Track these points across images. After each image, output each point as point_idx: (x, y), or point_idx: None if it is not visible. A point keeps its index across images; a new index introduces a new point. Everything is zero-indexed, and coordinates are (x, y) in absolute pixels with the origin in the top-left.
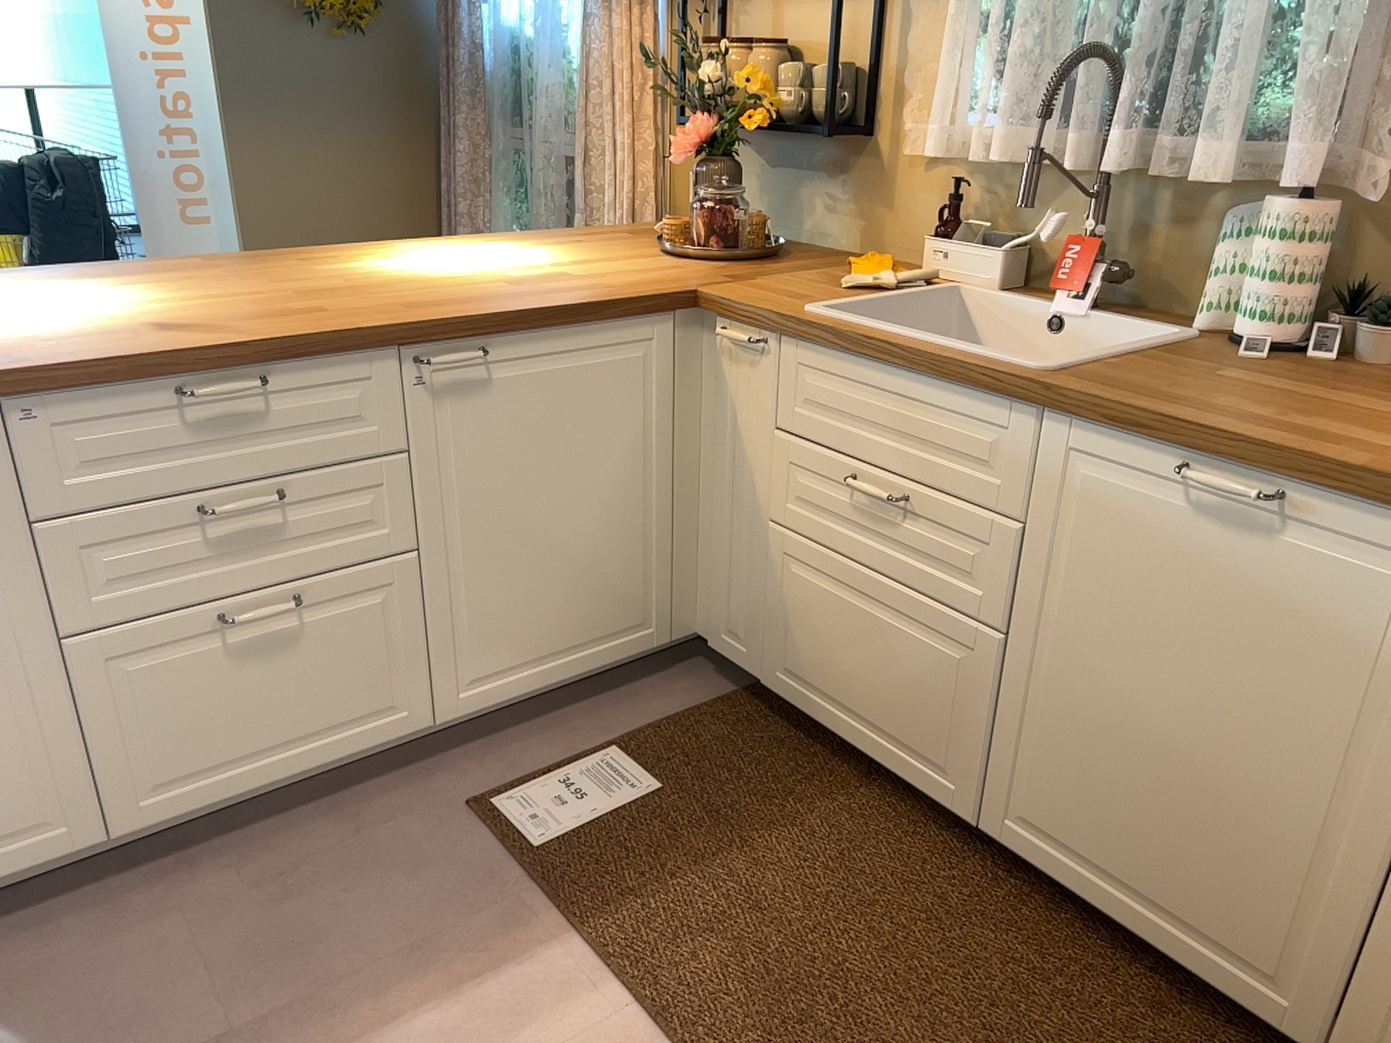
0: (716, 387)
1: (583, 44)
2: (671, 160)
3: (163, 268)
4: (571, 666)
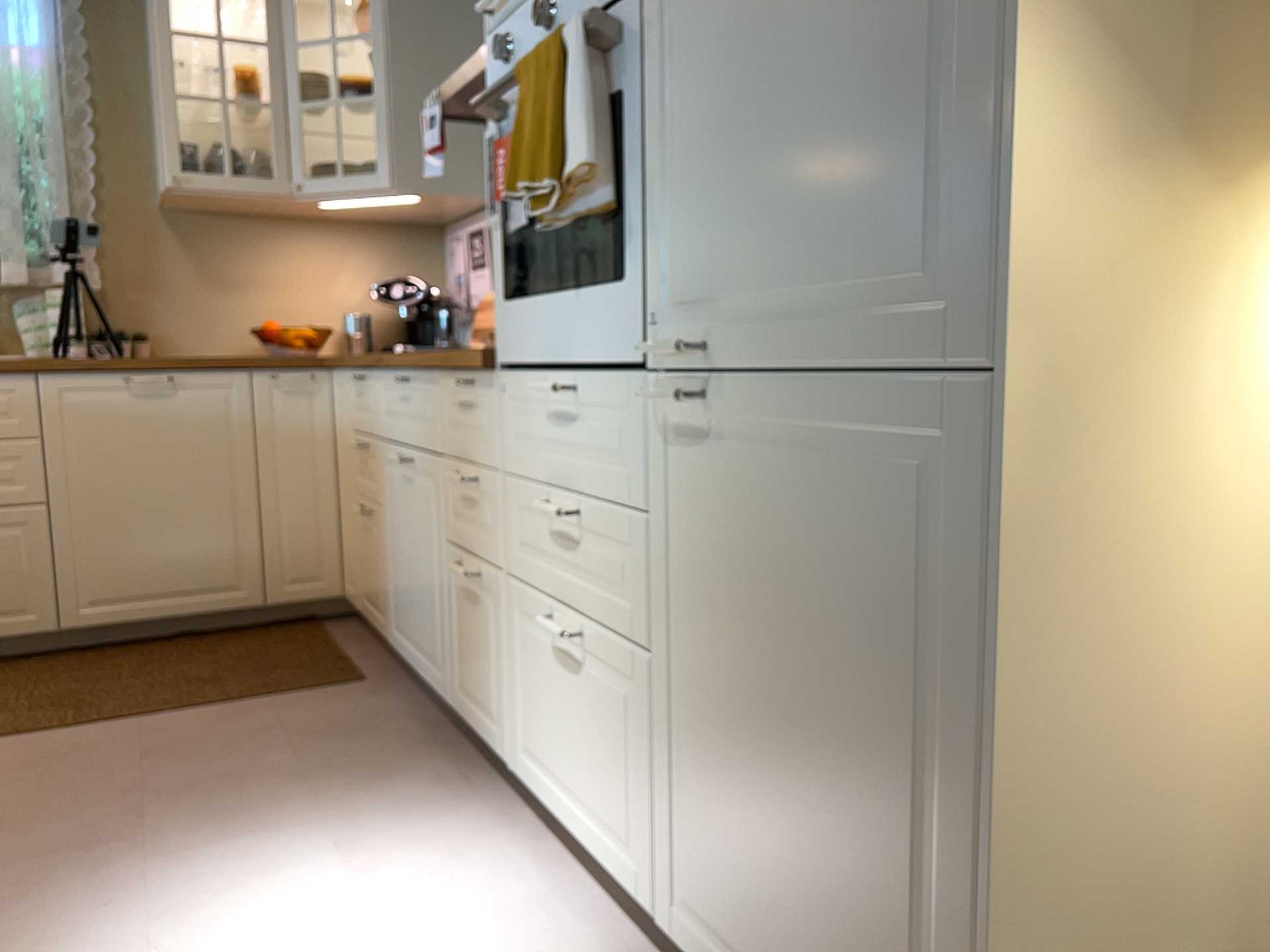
0: None
1: None
2: None
3: None
4: None
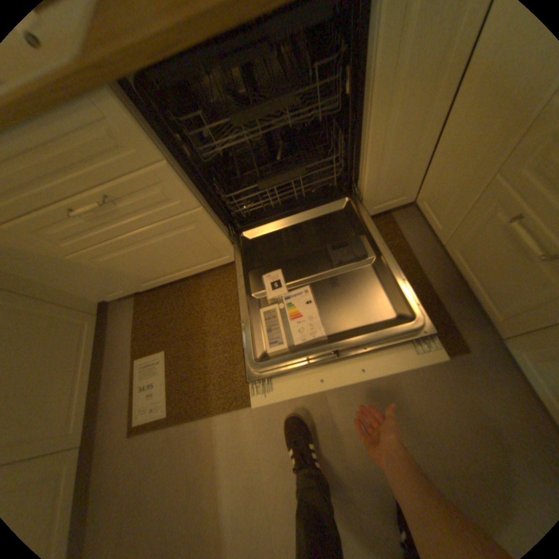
0: None
1: None
2: None
3: None
4: (83, 368)
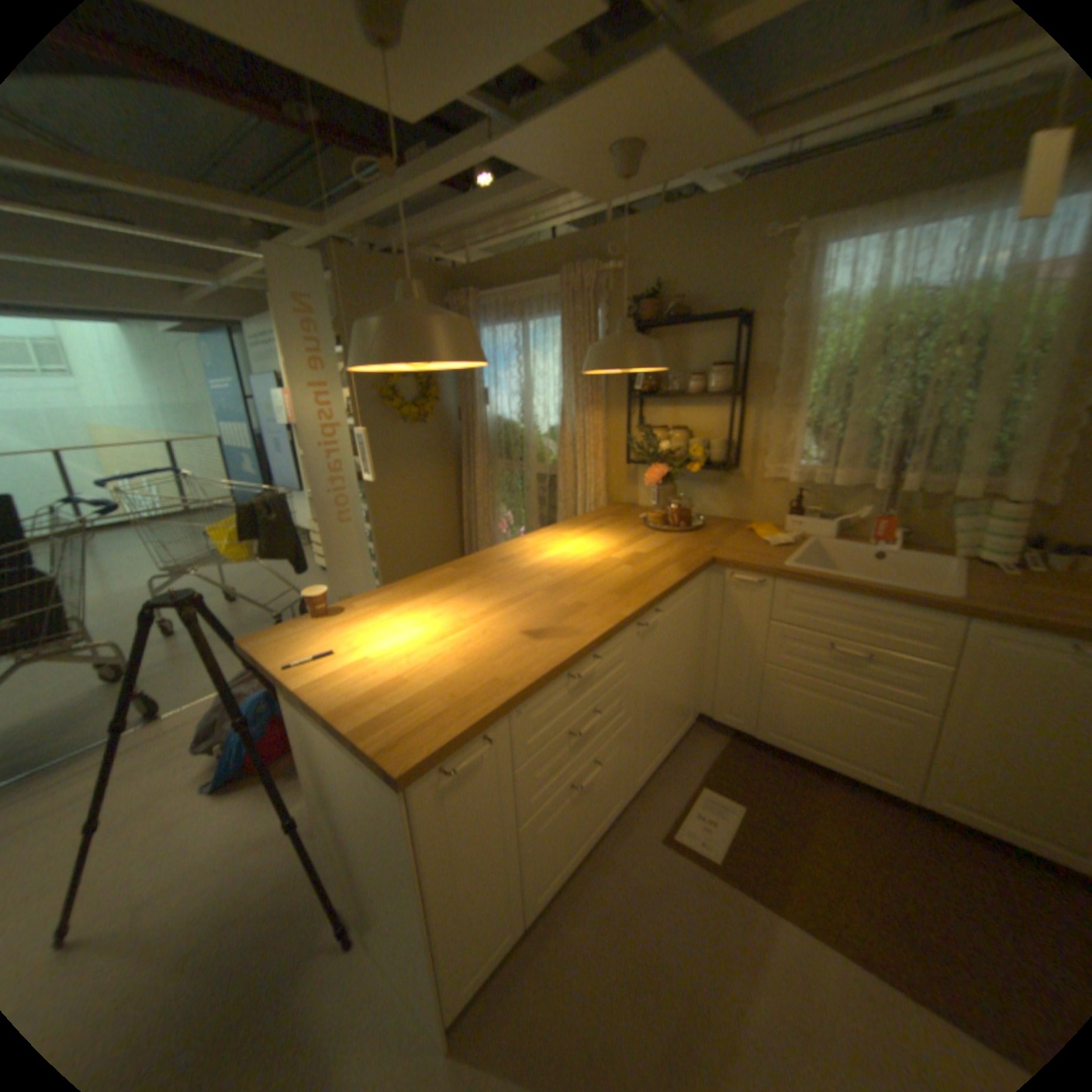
0: (721, 599)
1: (559, 425)
2: (646, 485)
3: (443, 579)
4: (669, 749)
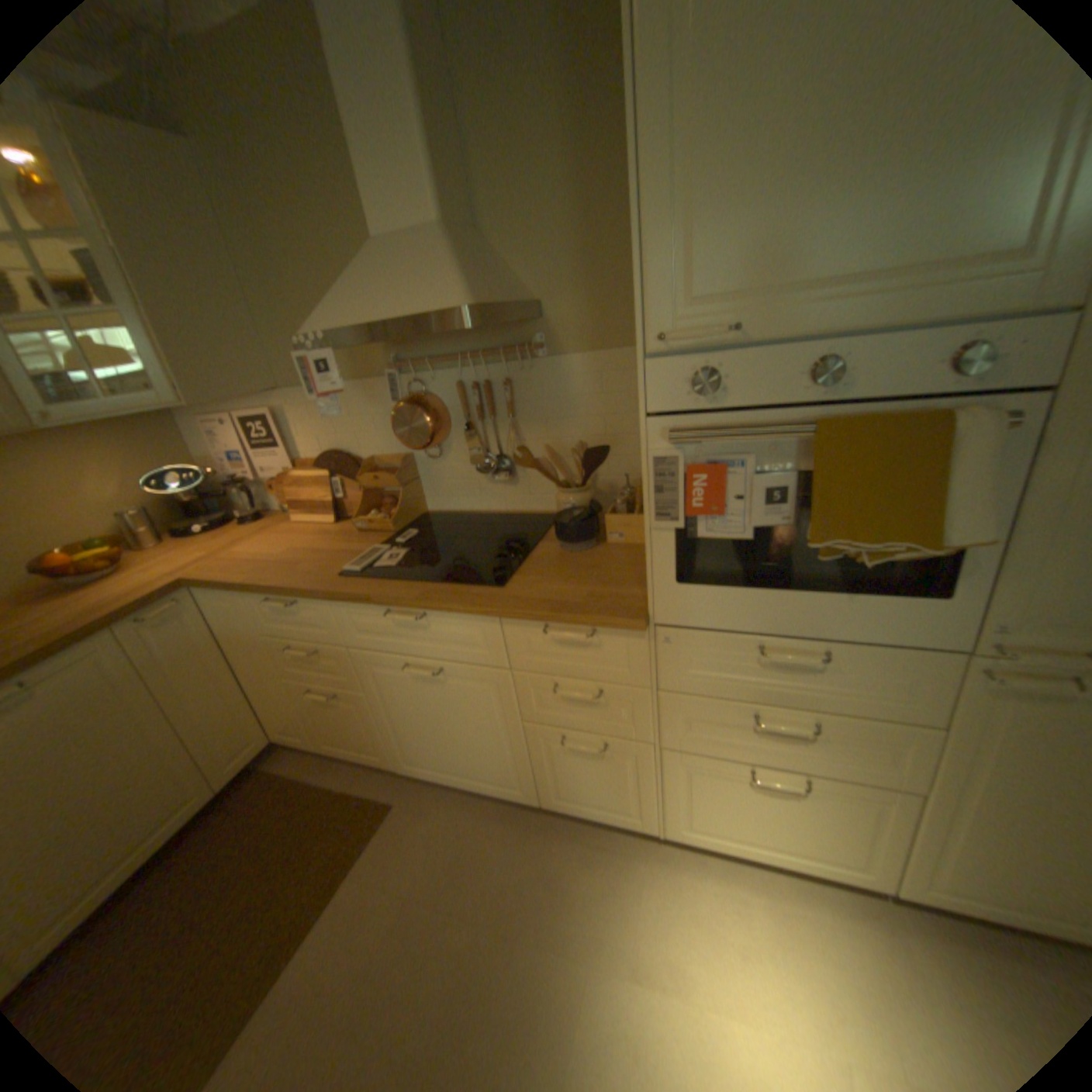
0: None
1: None
2: None
3: None
4: None
